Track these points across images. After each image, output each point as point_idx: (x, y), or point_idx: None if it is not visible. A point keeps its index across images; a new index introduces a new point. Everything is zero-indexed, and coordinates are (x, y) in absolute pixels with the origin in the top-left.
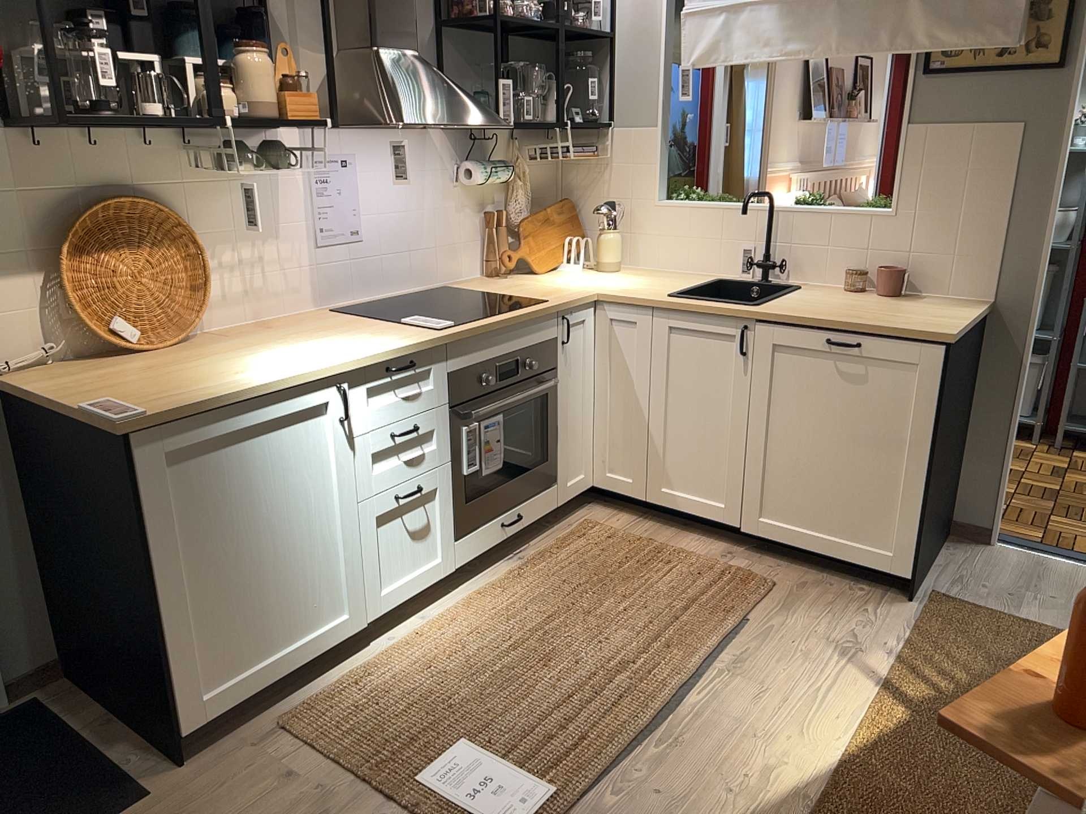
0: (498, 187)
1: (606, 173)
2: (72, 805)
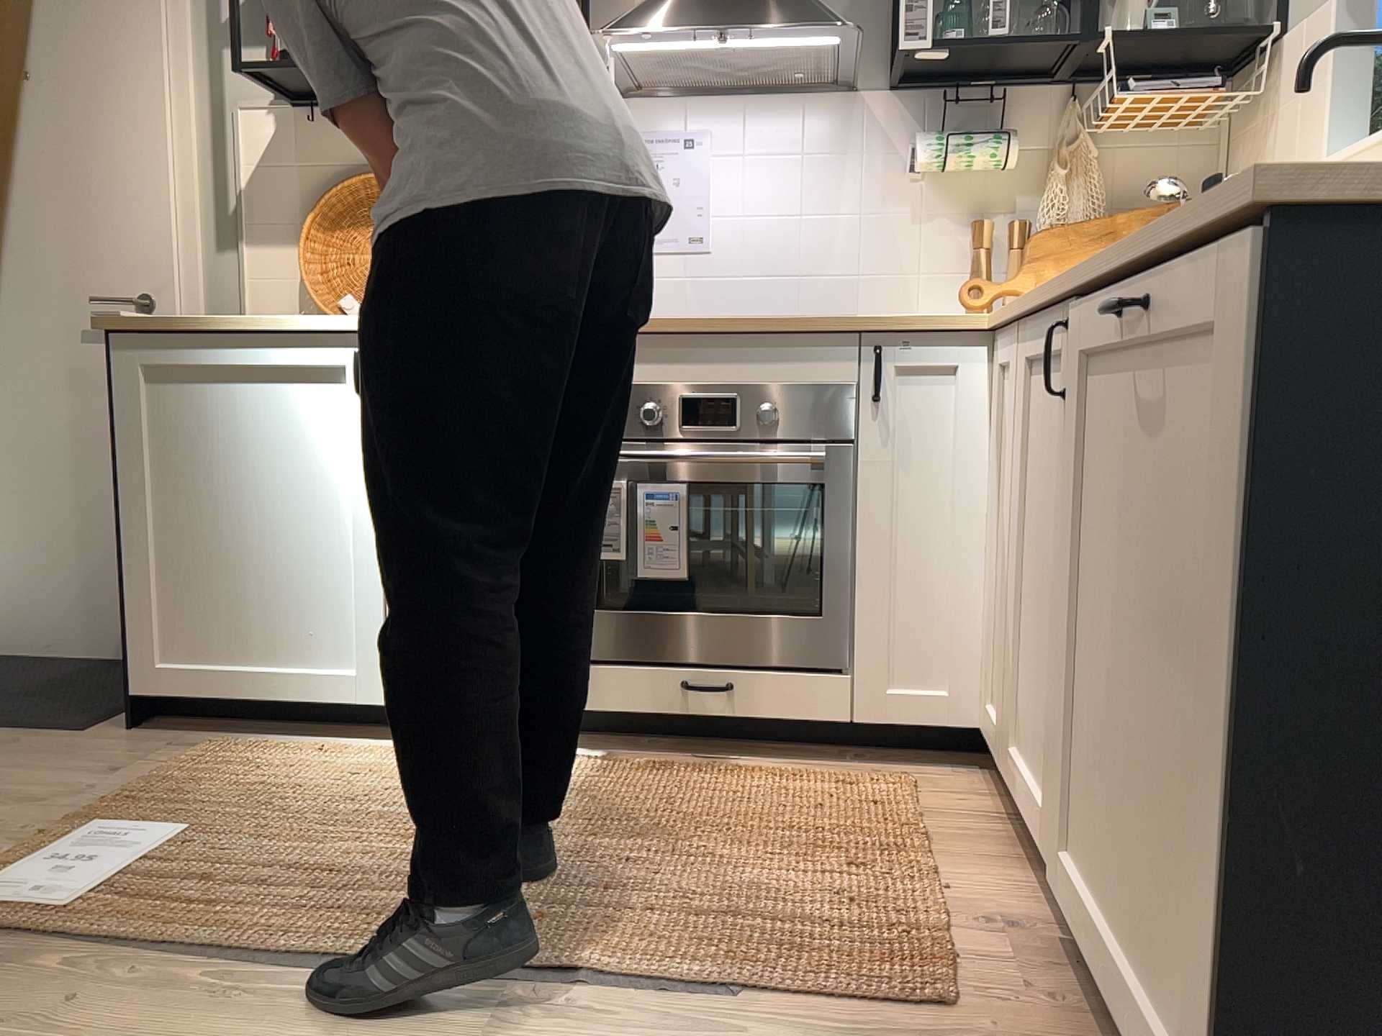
0: (1024, 187)
1: (1266, 136)
2: (65, 713)
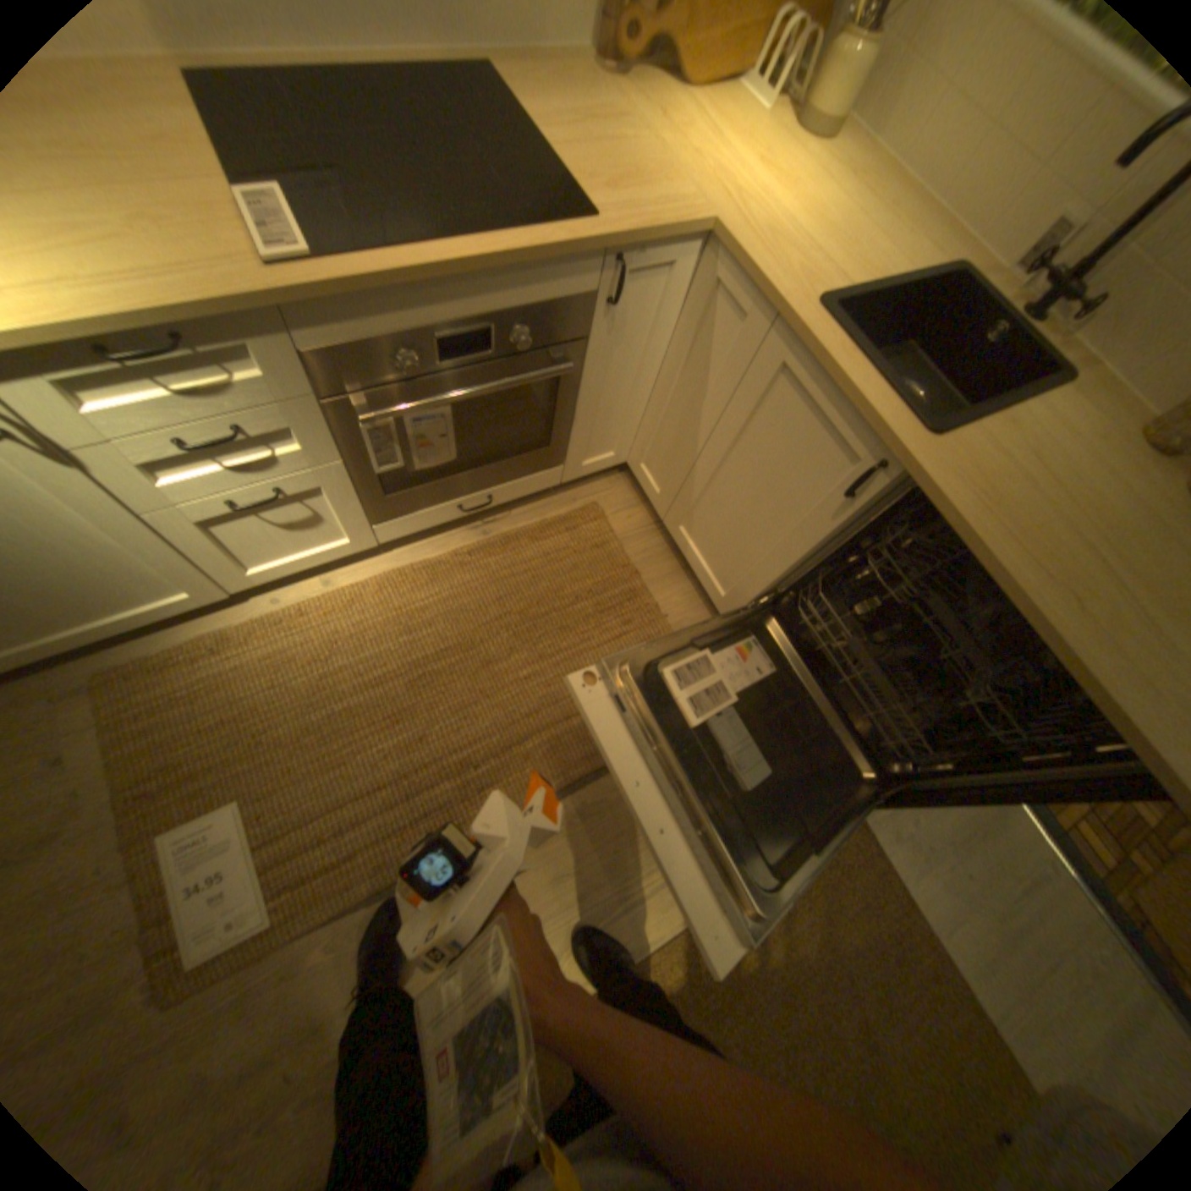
0: None
1: None
2: None
